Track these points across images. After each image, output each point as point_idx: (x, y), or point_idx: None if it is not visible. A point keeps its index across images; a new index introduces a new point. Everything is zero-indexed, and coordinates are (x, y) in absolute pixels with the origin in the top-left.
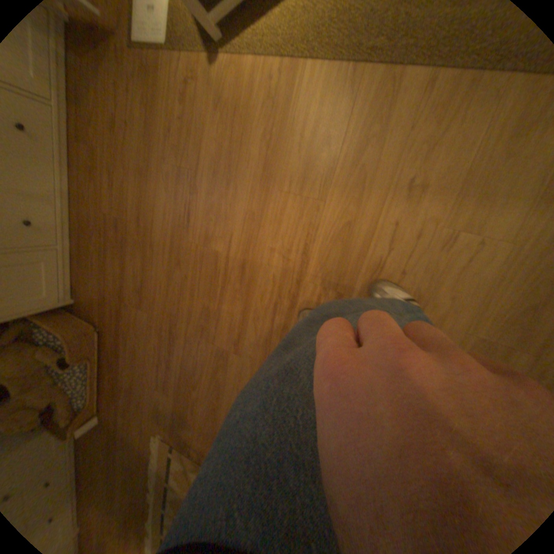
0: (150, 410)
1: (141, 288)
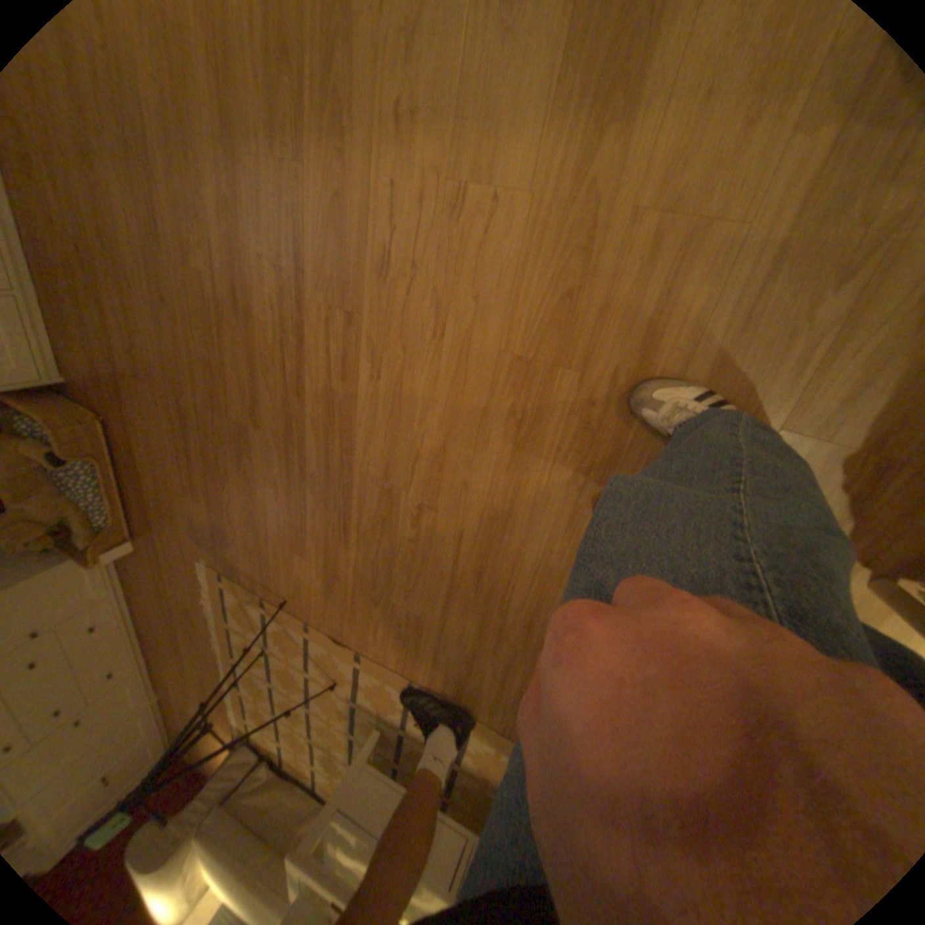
0: (182, 525)
1: (127, 344)
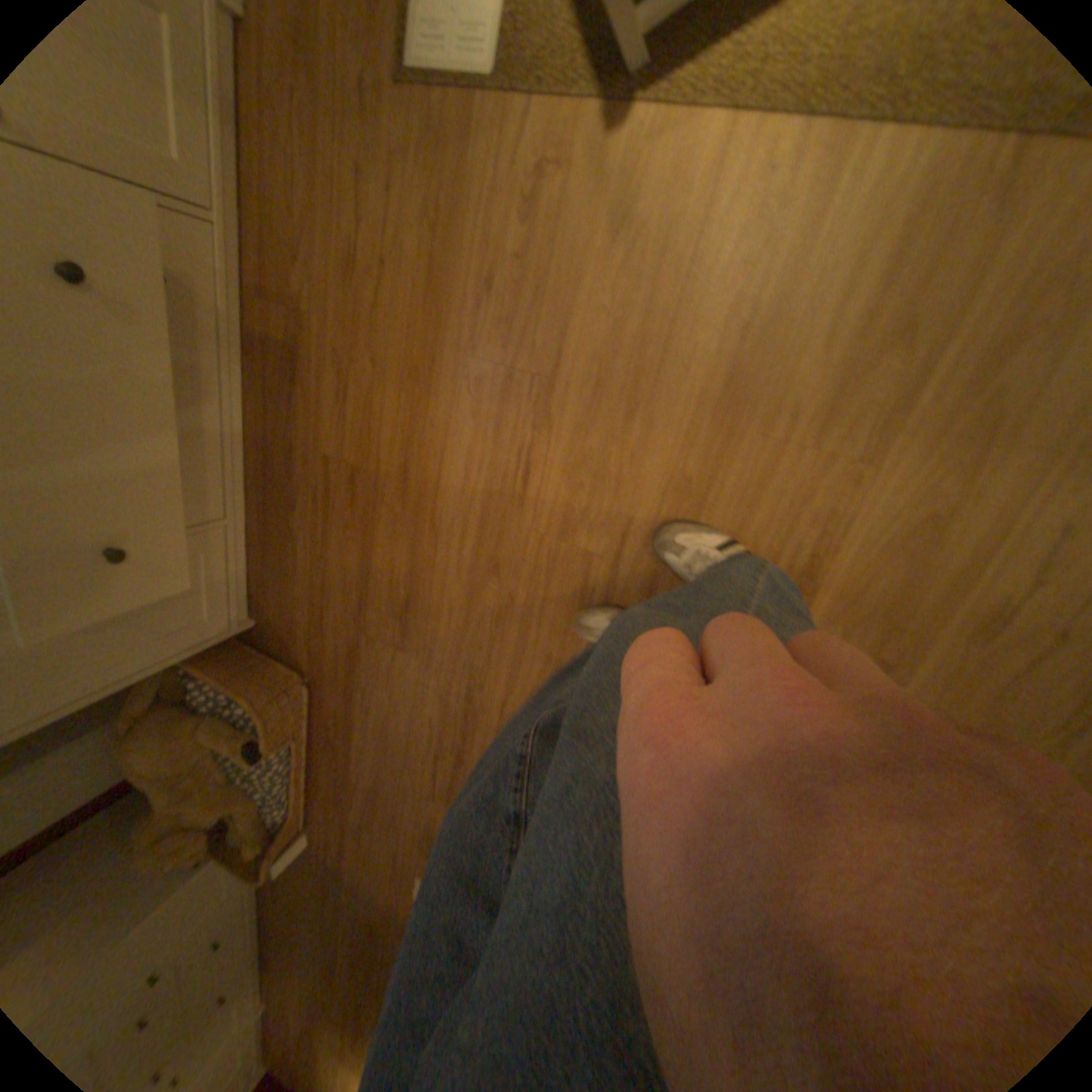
0: (416, 833)
1: (407, 610)
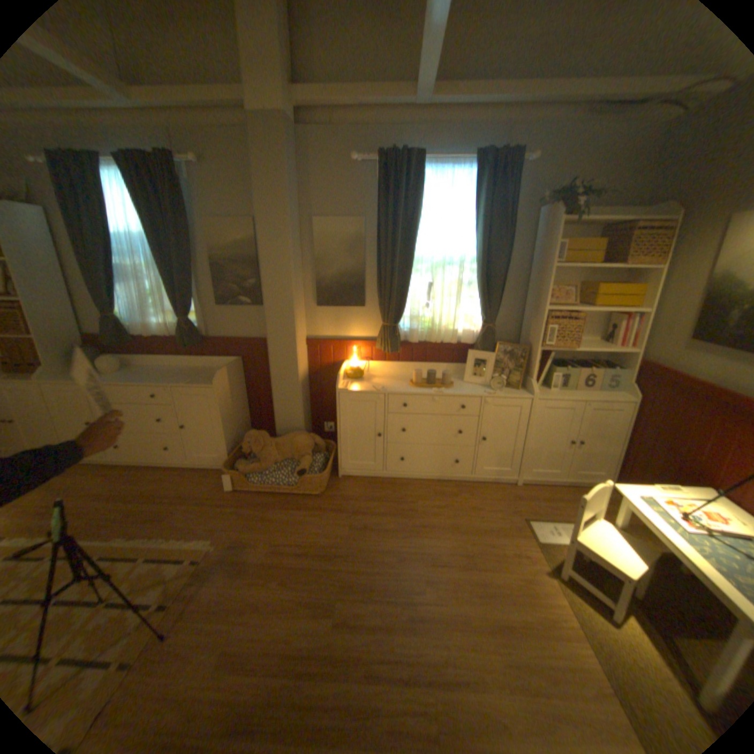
0: (244, 544)
1: (369, 533)
